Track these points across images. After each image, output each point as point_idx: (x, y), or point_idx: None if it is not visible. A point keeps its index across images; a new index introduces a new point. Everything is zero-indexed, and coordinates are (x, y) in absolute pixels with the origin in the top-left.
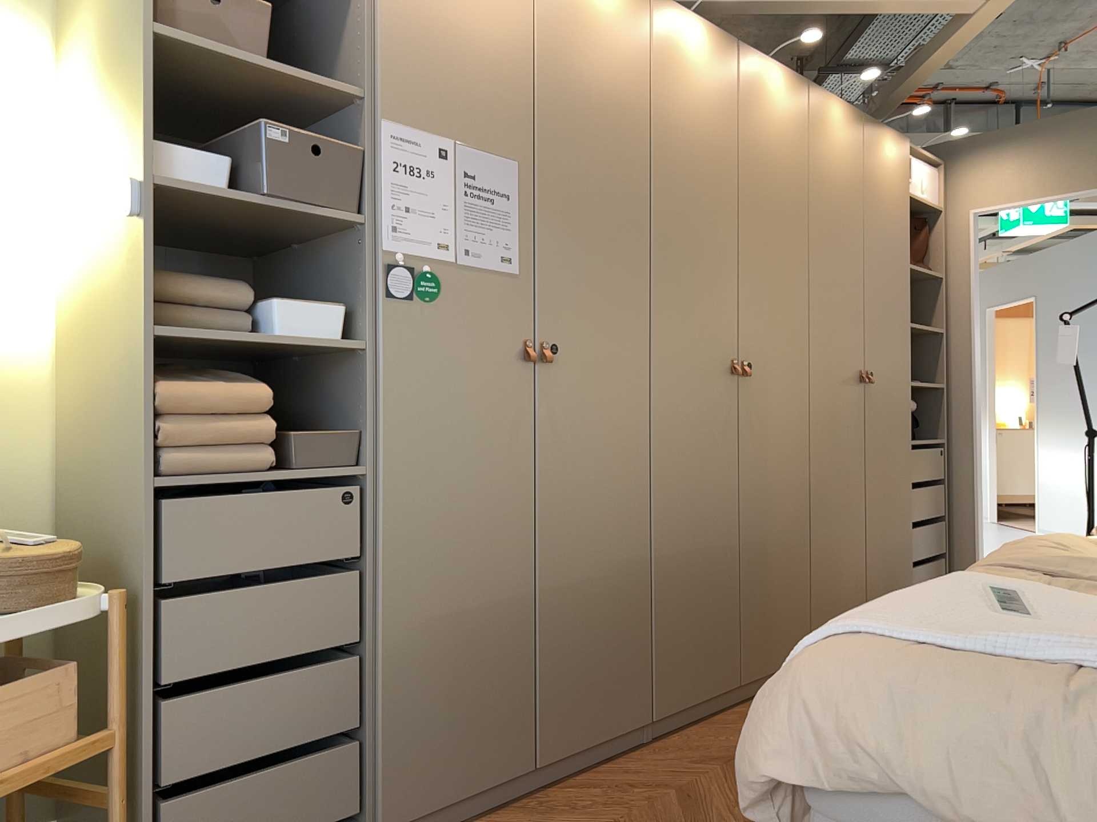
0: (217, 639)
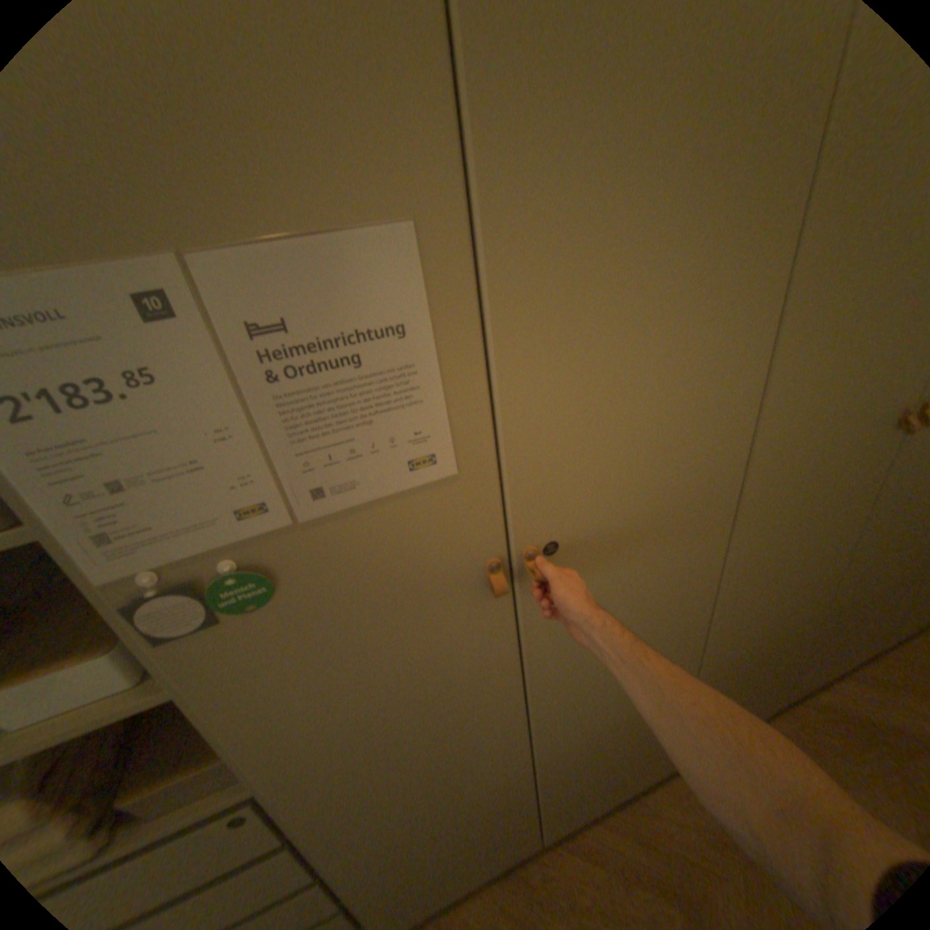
0: None
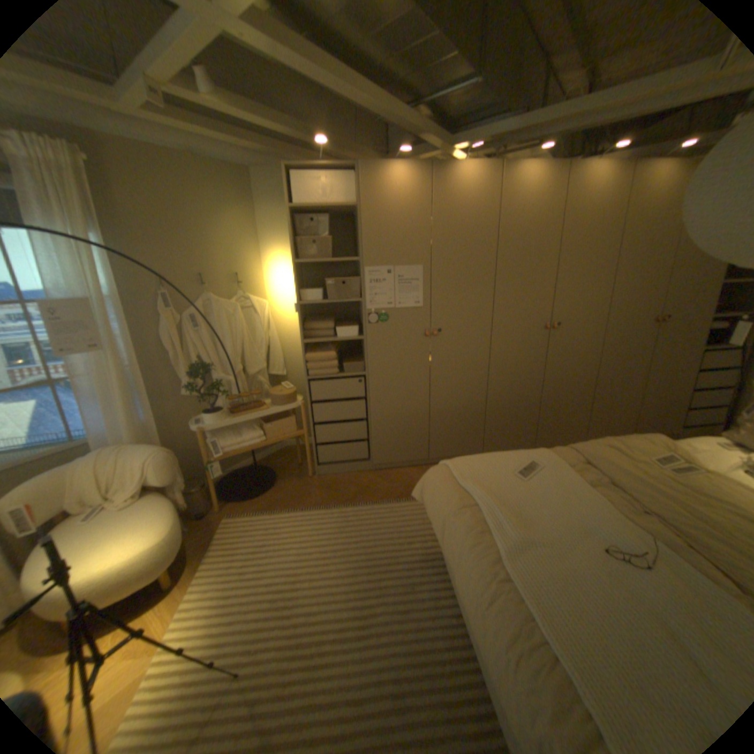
0: (329, 413)
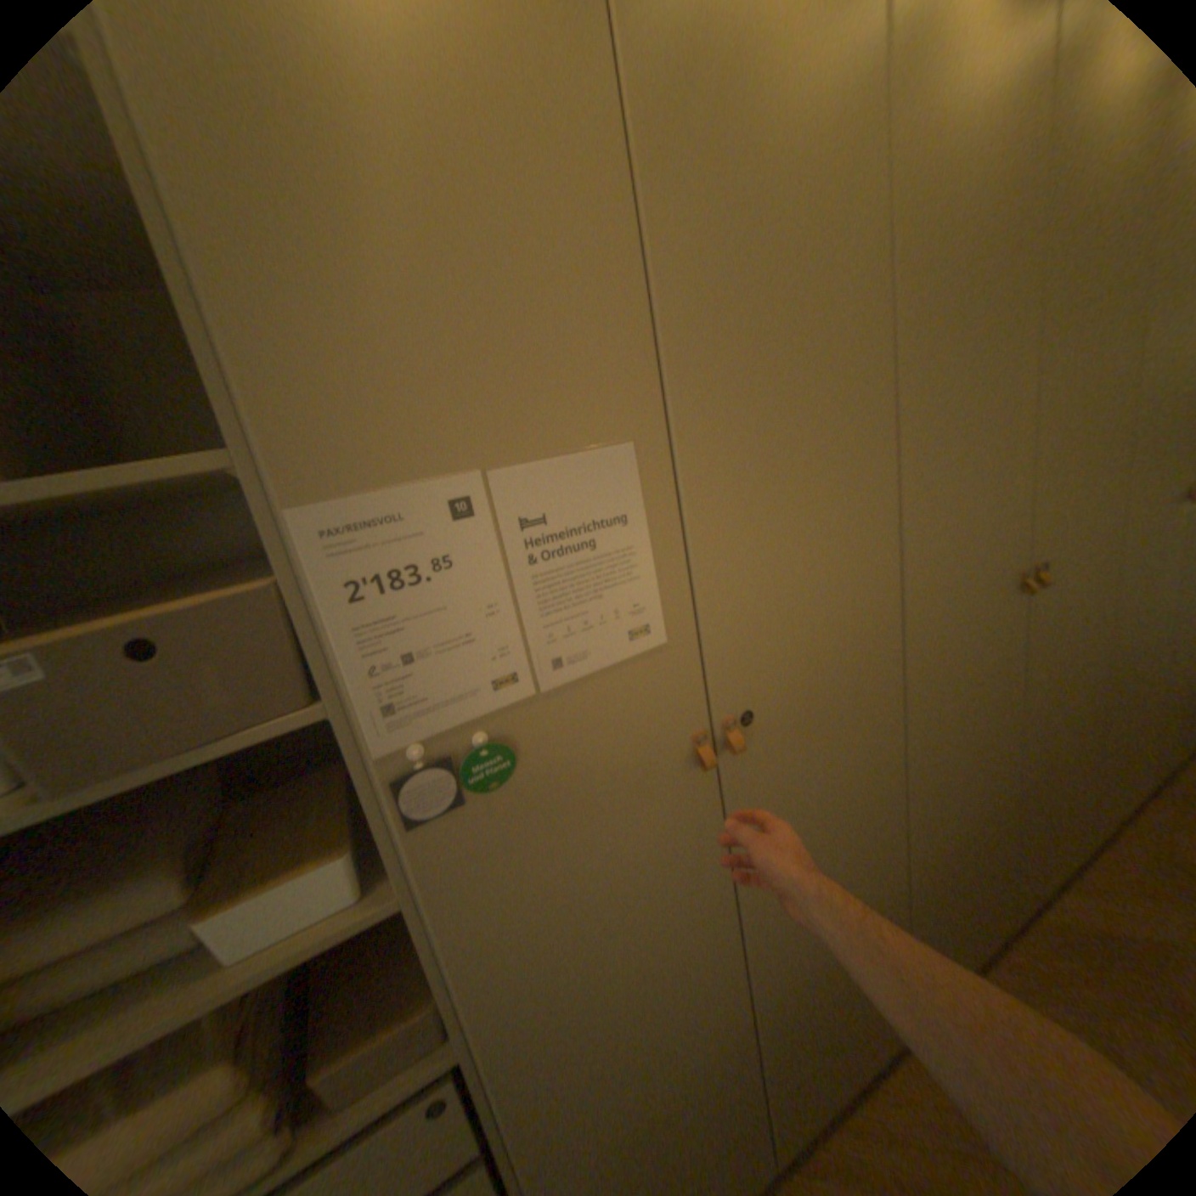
0: None
